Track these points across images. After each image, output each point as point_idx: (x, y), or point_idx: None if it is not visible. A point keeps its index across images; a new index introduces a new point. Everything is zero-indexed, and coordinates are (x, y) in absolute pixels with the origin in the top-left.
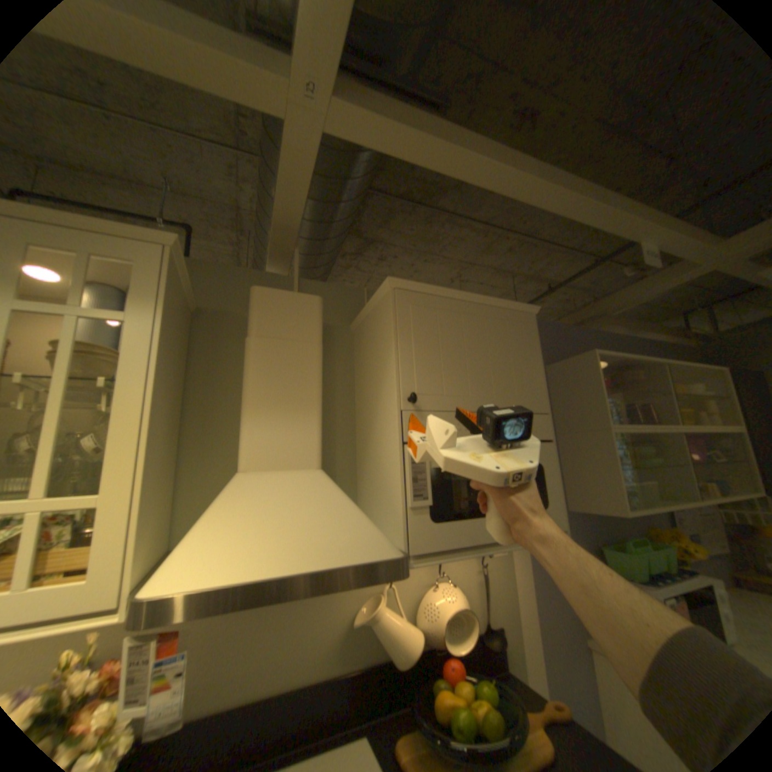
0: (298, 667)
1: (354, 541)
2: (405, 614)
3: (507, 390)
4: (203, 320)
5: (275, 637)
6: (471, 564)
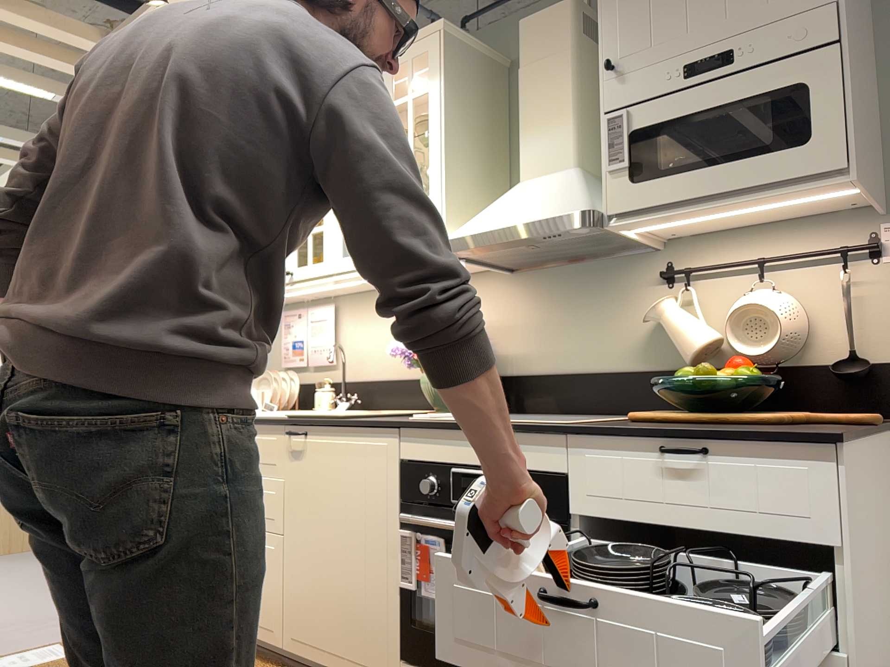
0: (605, 356)
1: (558, 206)
2: (701, 316)
3: (748, 2)
4: (514, 72)
5: (586, 329)
6: (832, 273)
